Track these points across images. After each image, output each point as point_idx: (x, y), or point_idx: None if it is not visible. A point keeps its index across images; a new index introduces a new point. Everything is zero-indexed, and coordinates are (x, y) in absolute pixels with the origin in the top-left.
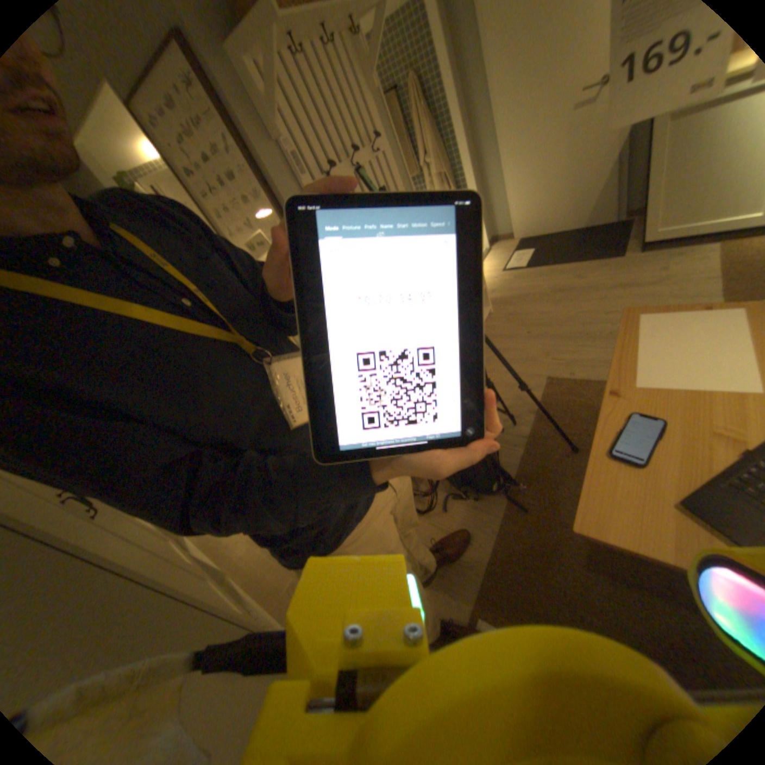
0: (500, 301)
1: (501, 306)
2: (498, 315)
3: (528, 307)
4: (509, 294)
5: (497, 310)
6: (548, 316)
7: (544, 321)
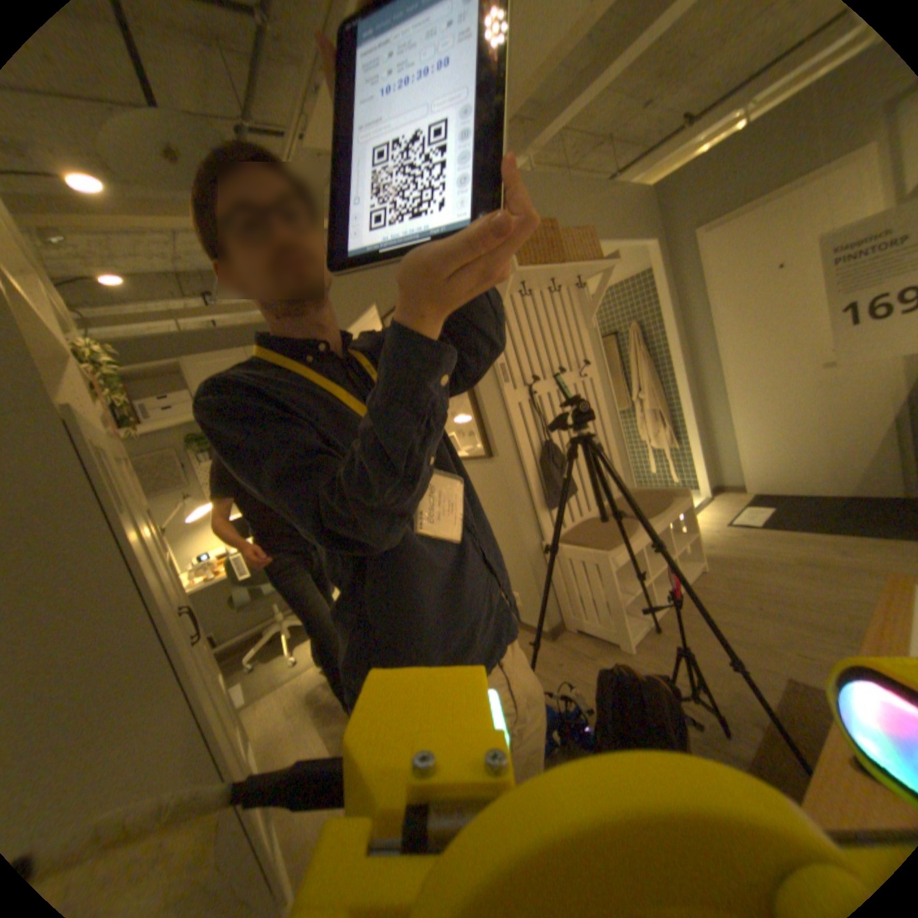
0: (718, 562)
1: (719, 568)
2: (713, 577)
3: (758, 577)
4: (731, 556)
5: (712, 571)
6: (790, 596)
7: (782, 599)
